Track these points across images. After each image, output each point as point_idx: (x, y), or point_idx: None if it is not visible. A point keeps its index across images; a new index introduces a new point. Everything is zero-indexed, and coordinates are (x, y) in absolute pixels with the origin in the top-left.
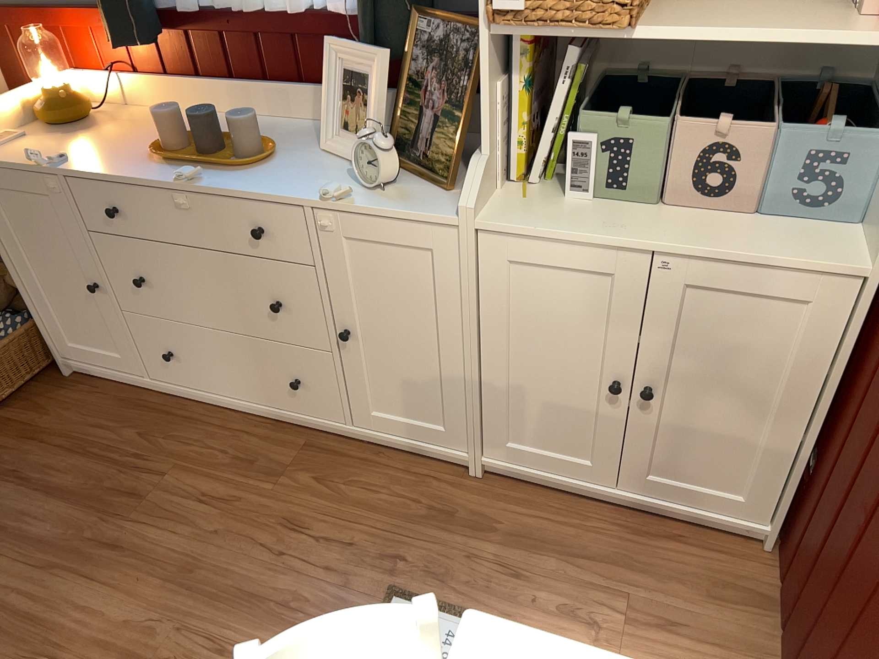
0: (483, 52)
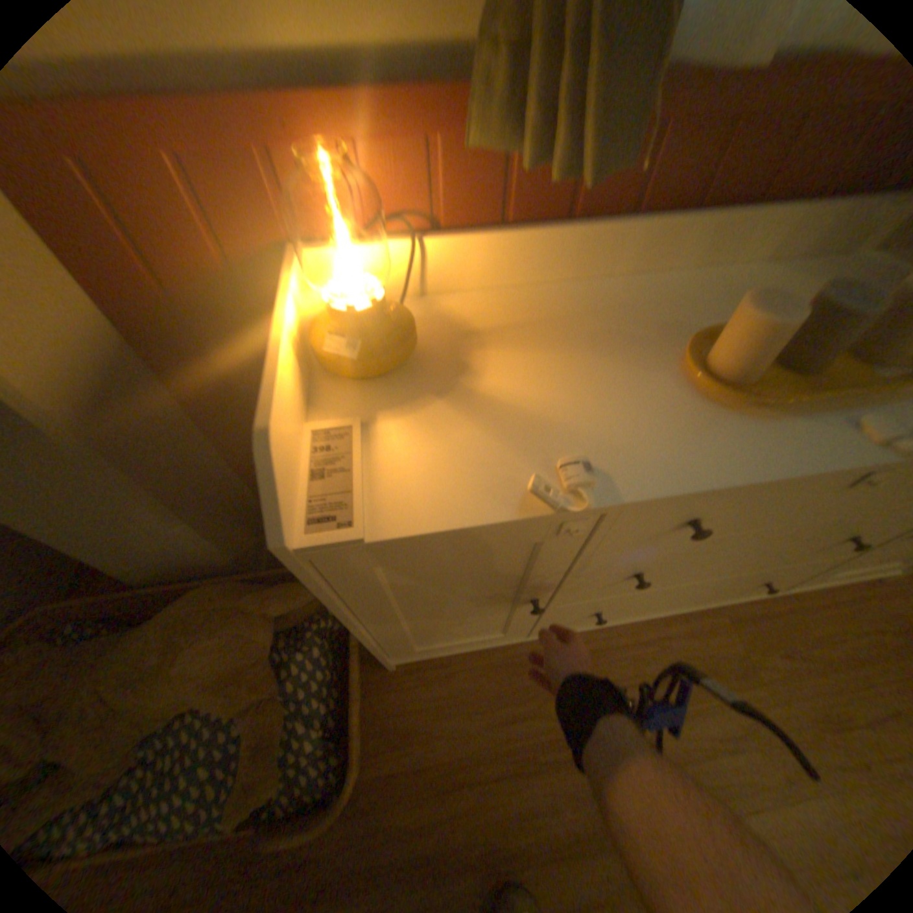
0: None
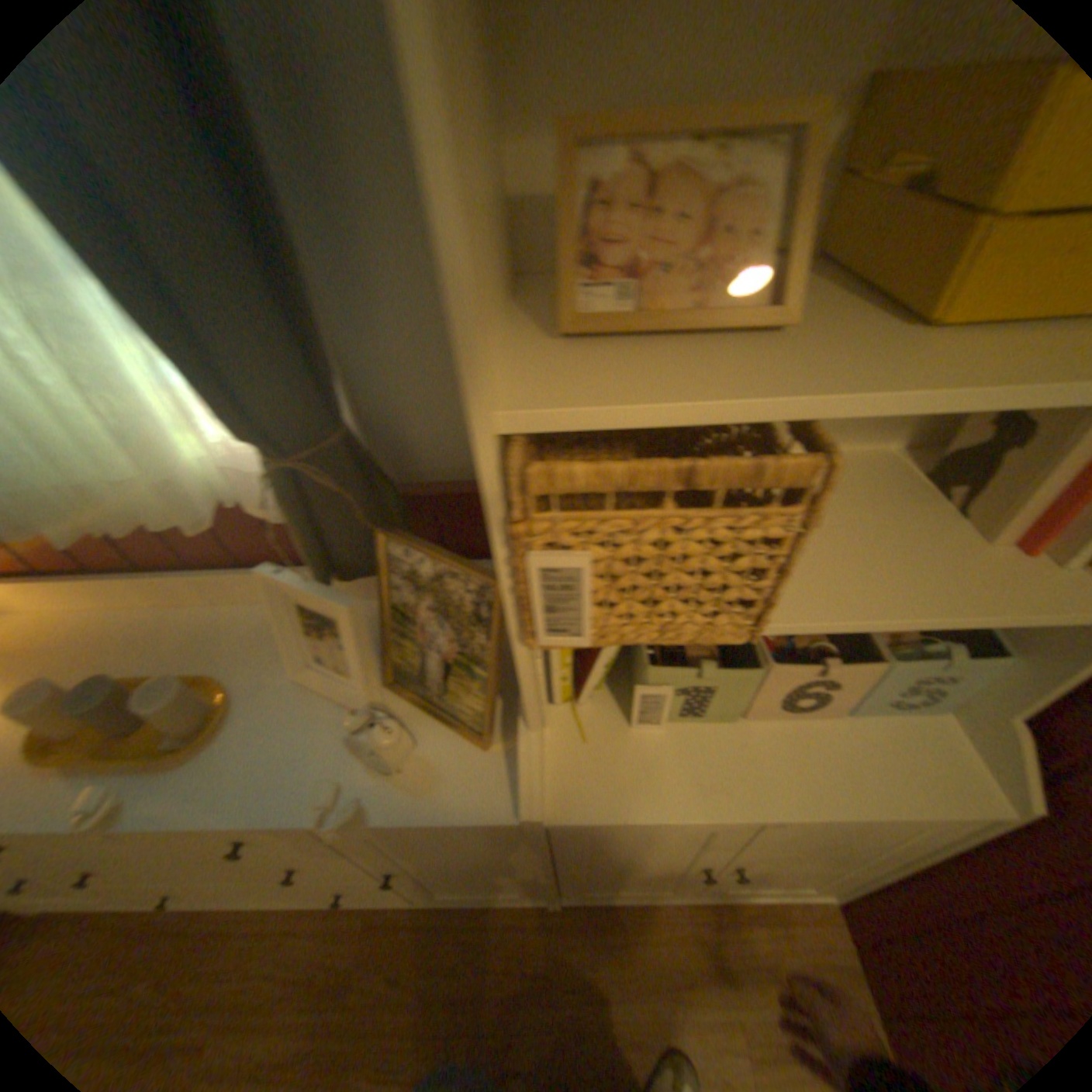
0: (518, 651)
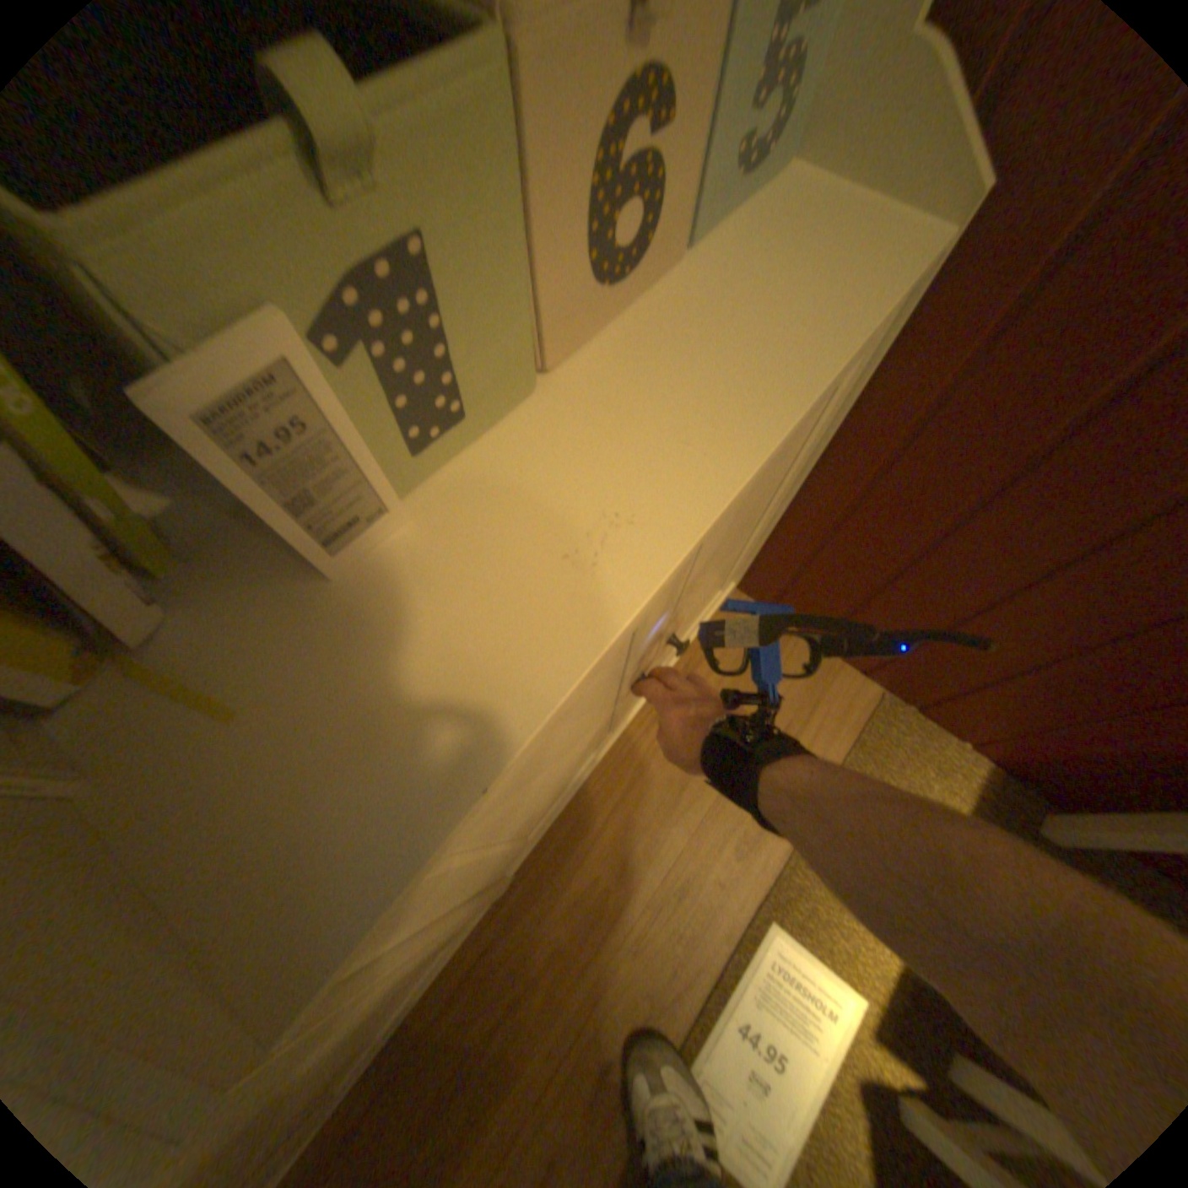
0: None
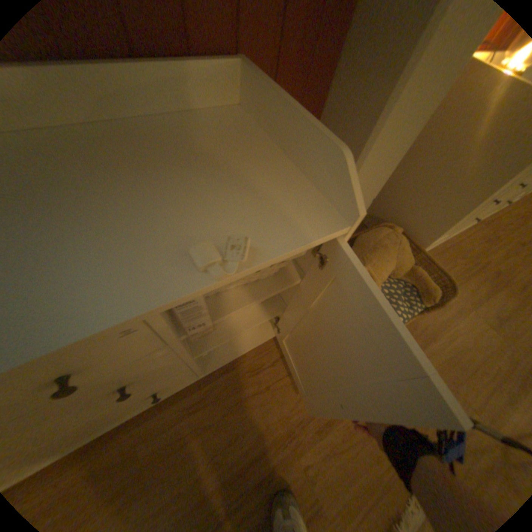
0: None
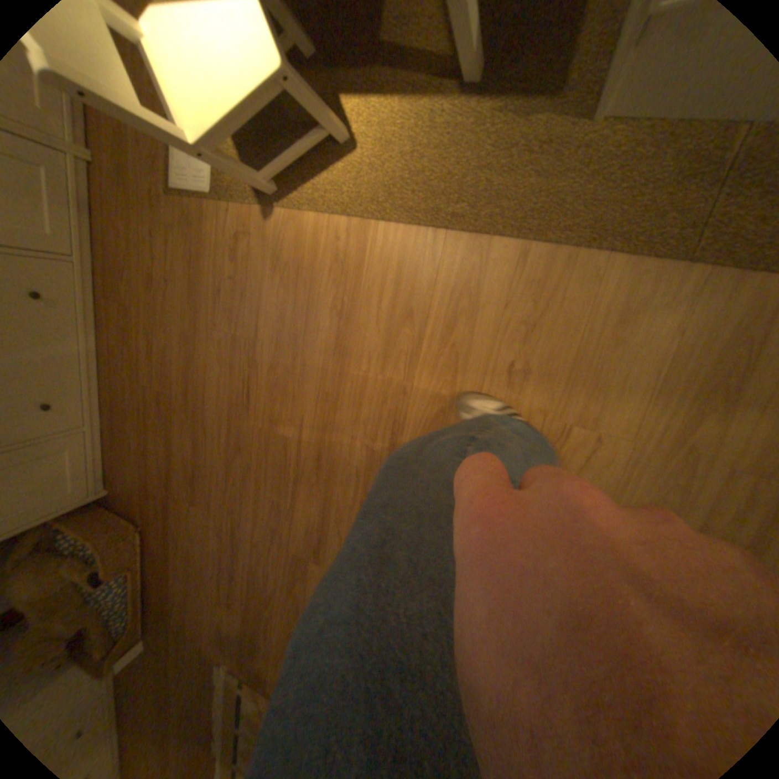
0: None
